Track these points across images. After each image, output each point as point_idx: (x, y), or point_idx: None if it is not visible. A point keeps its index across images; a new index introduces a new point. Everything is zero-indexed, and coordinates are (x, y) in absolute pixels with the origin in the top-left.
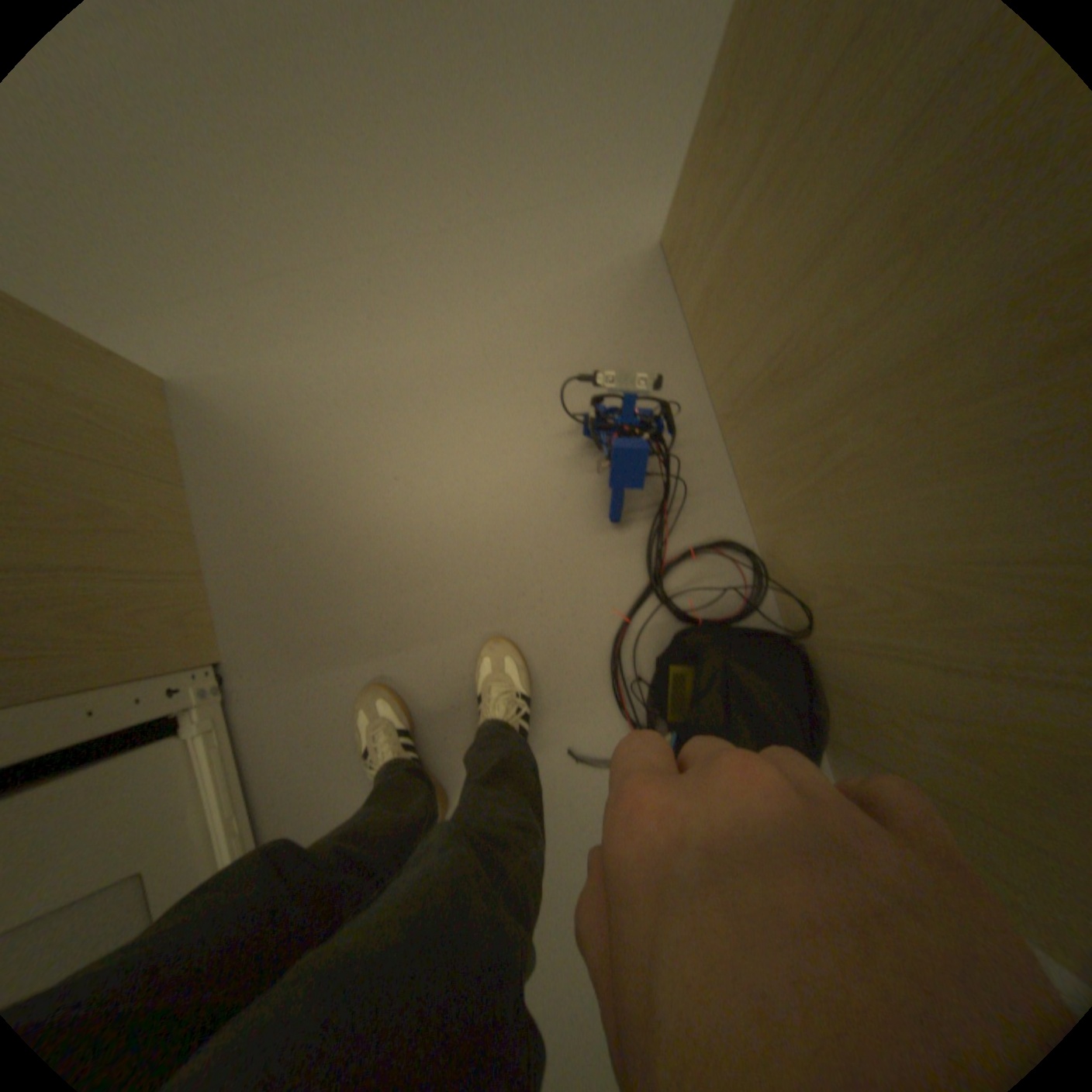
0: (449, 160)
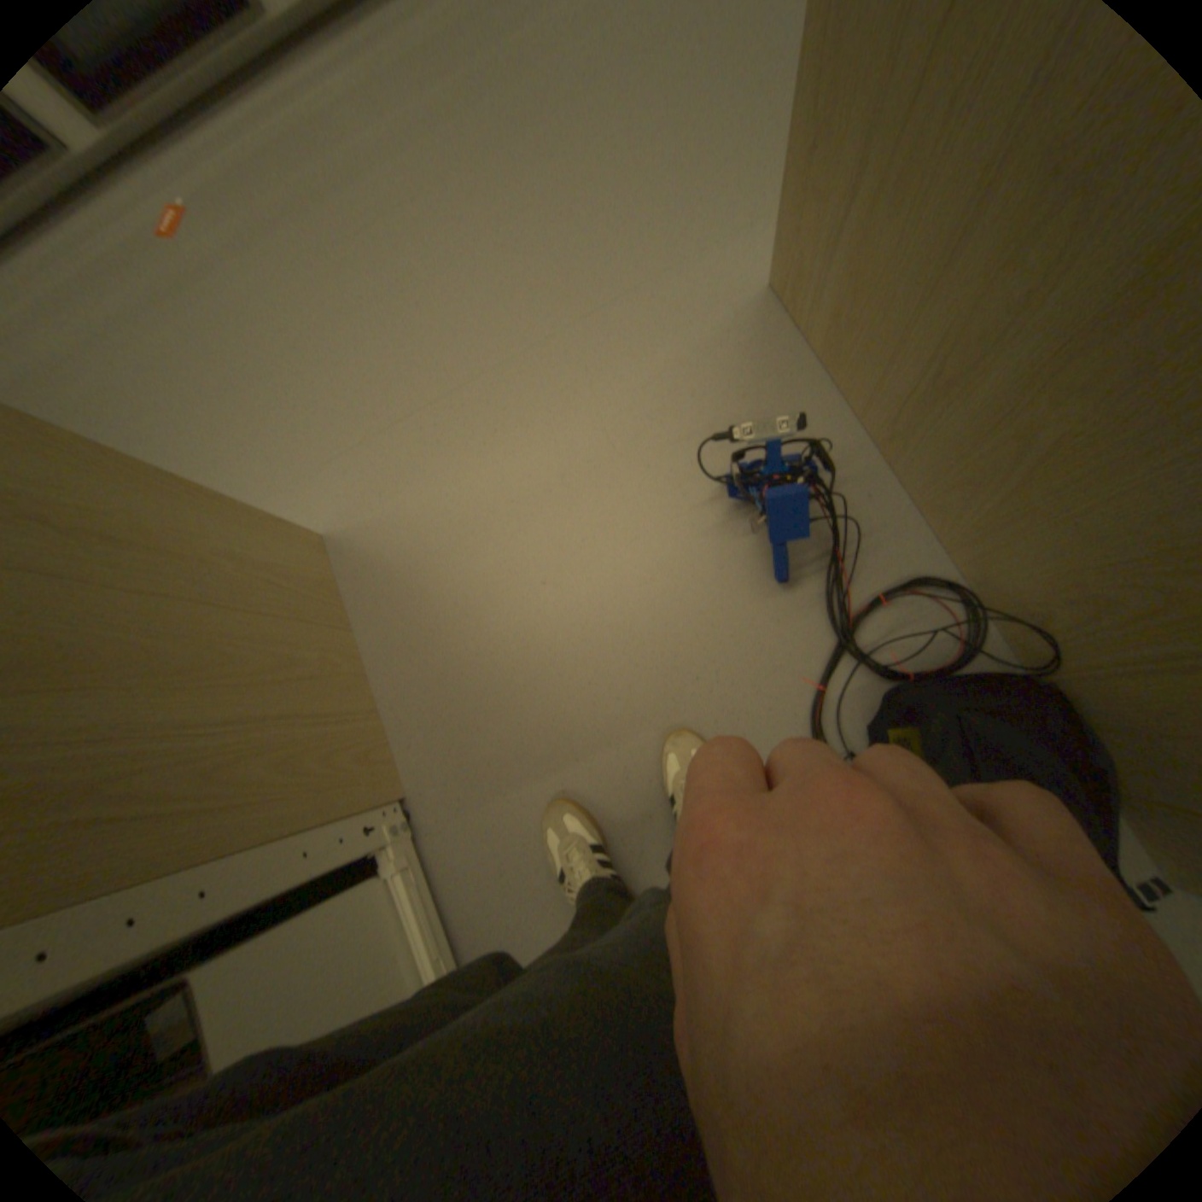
0: (542, 271)
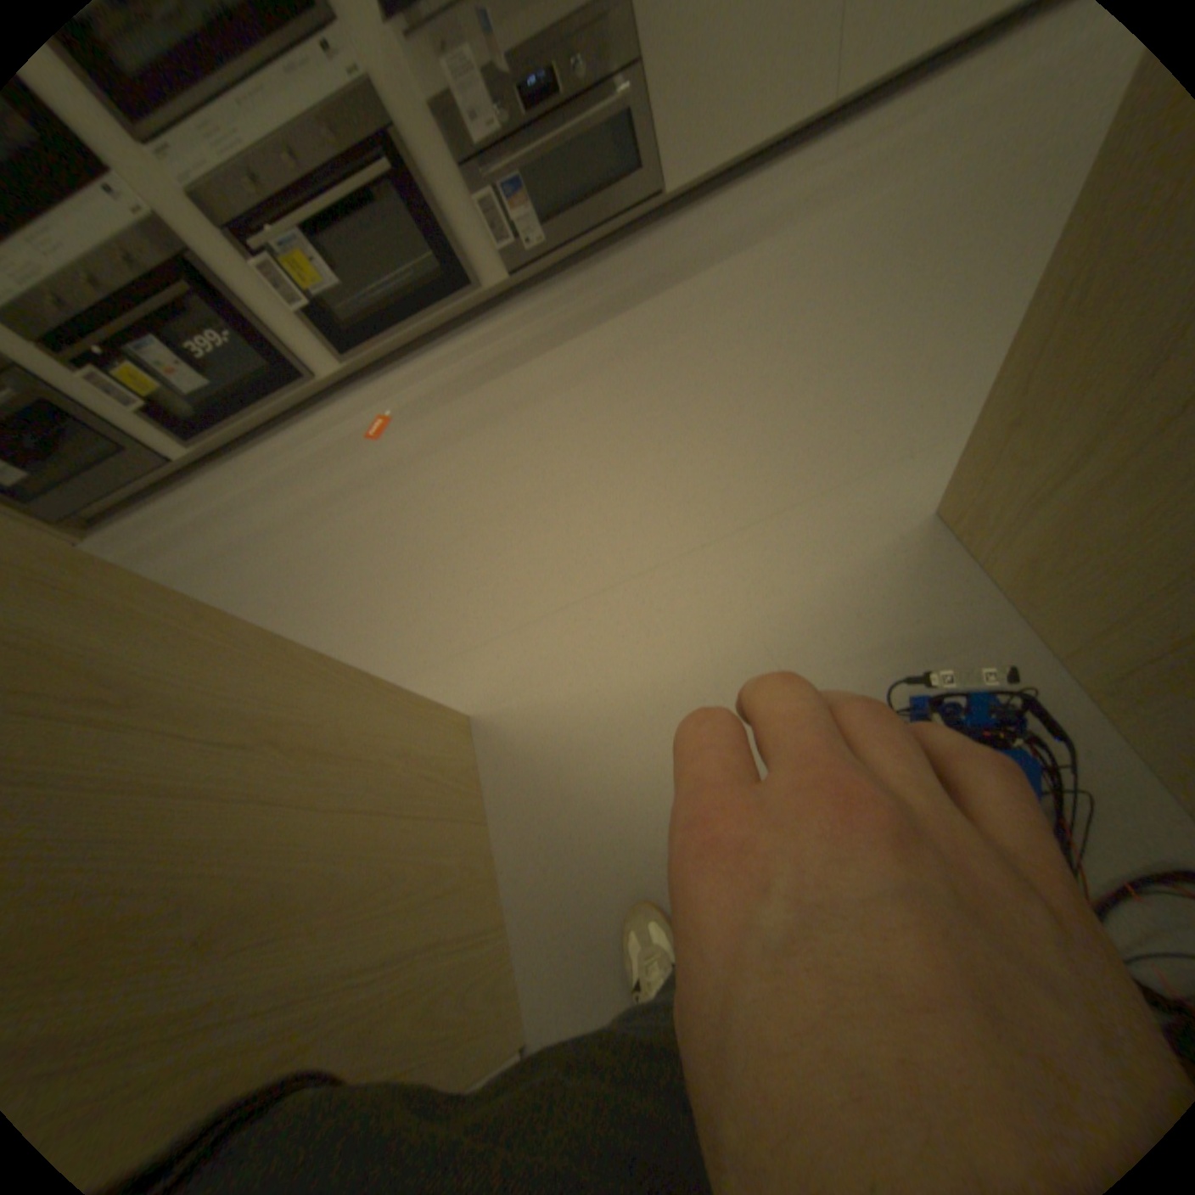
0: (699, 486)
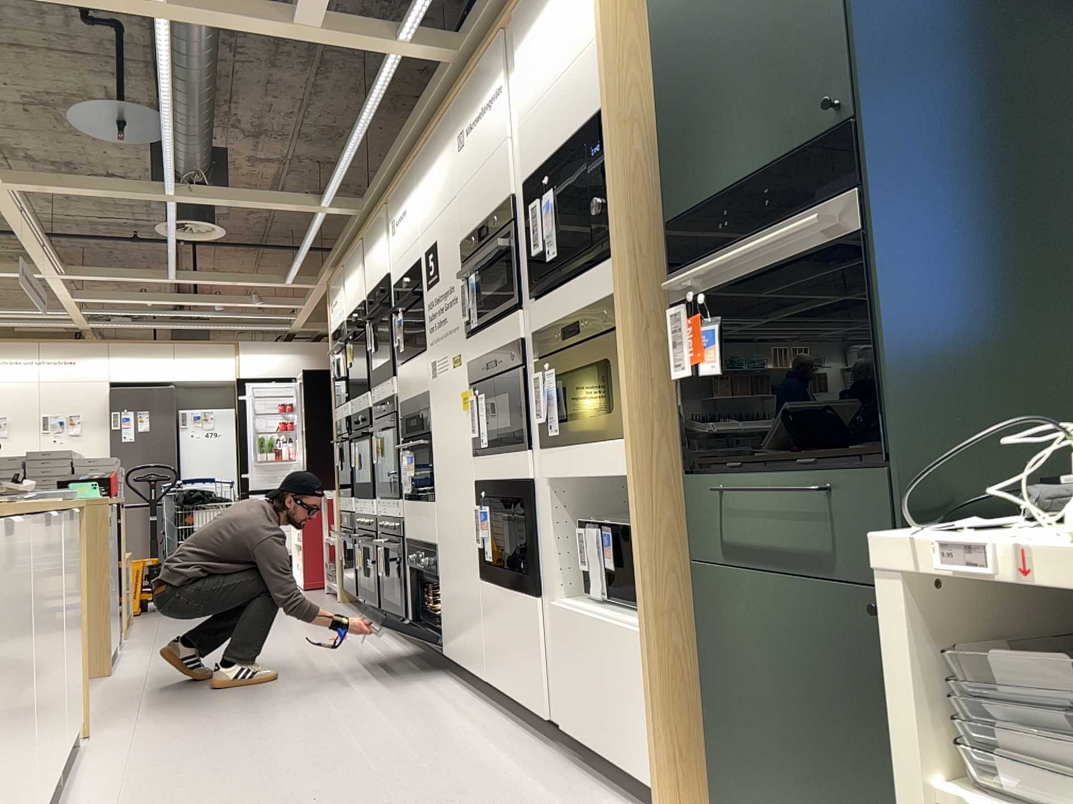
0: (182, 700)
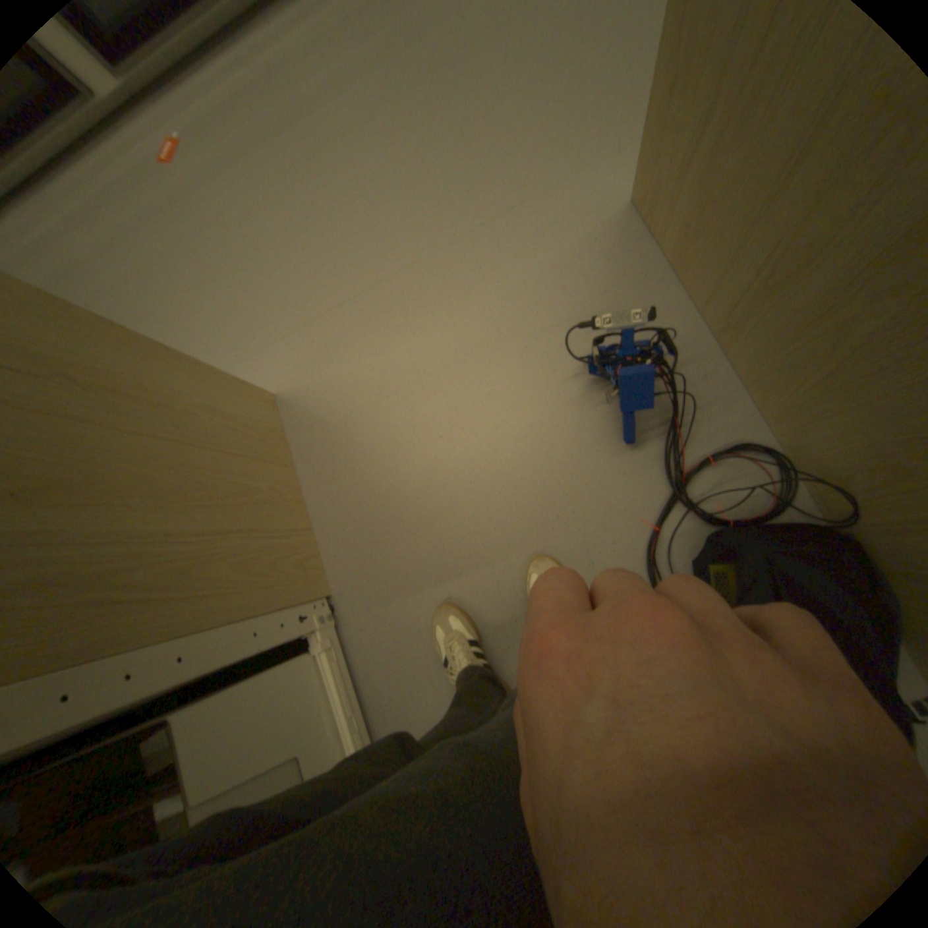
0: (448, 188)
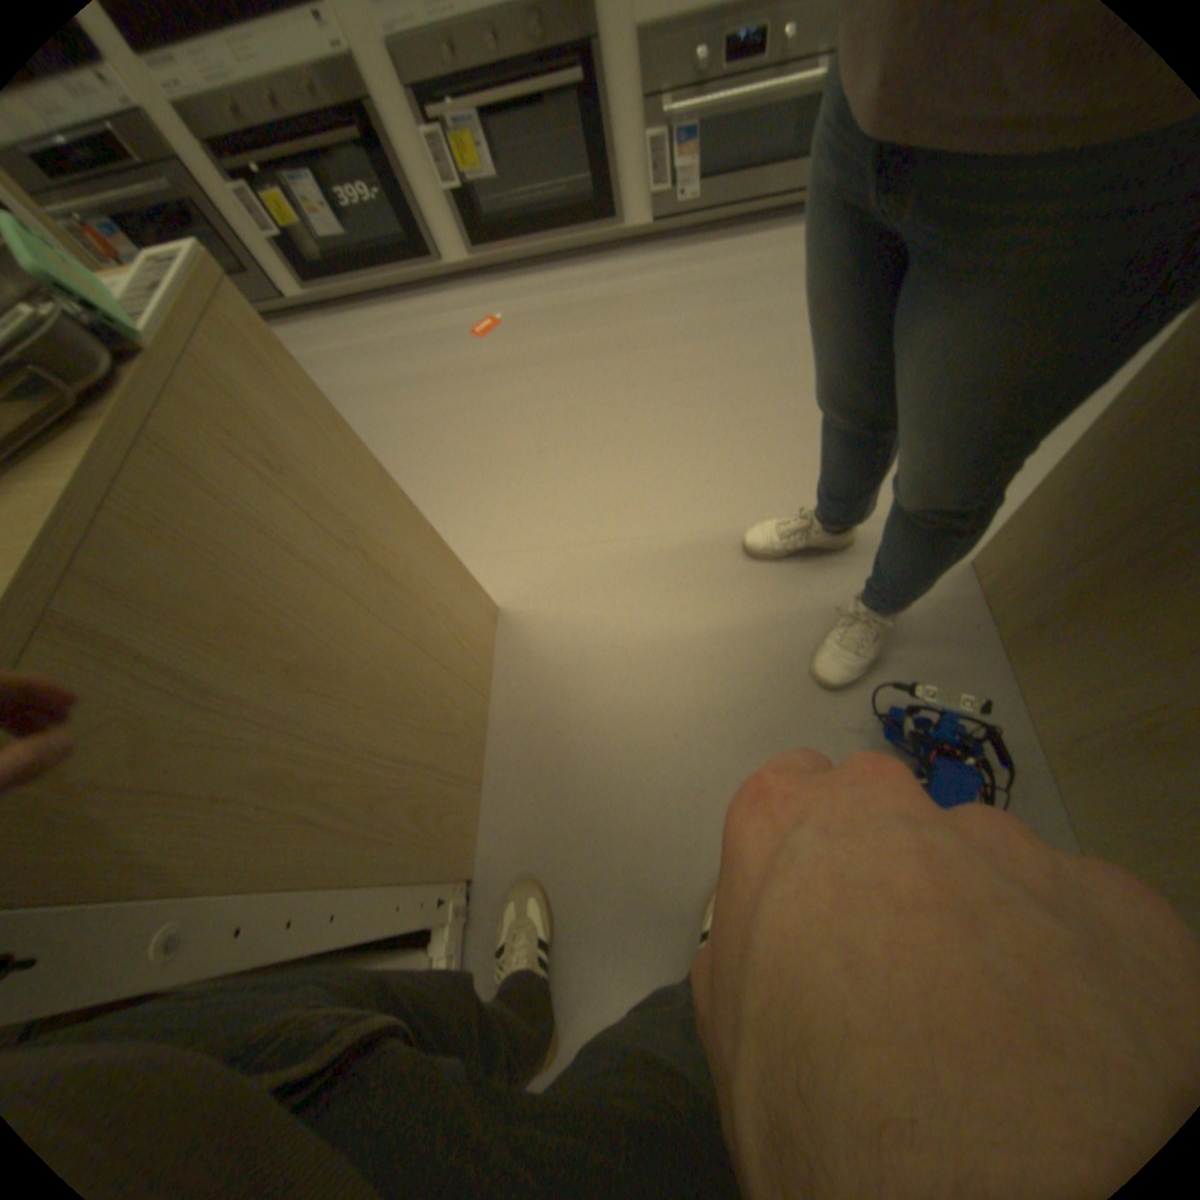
0: (767, 472)
